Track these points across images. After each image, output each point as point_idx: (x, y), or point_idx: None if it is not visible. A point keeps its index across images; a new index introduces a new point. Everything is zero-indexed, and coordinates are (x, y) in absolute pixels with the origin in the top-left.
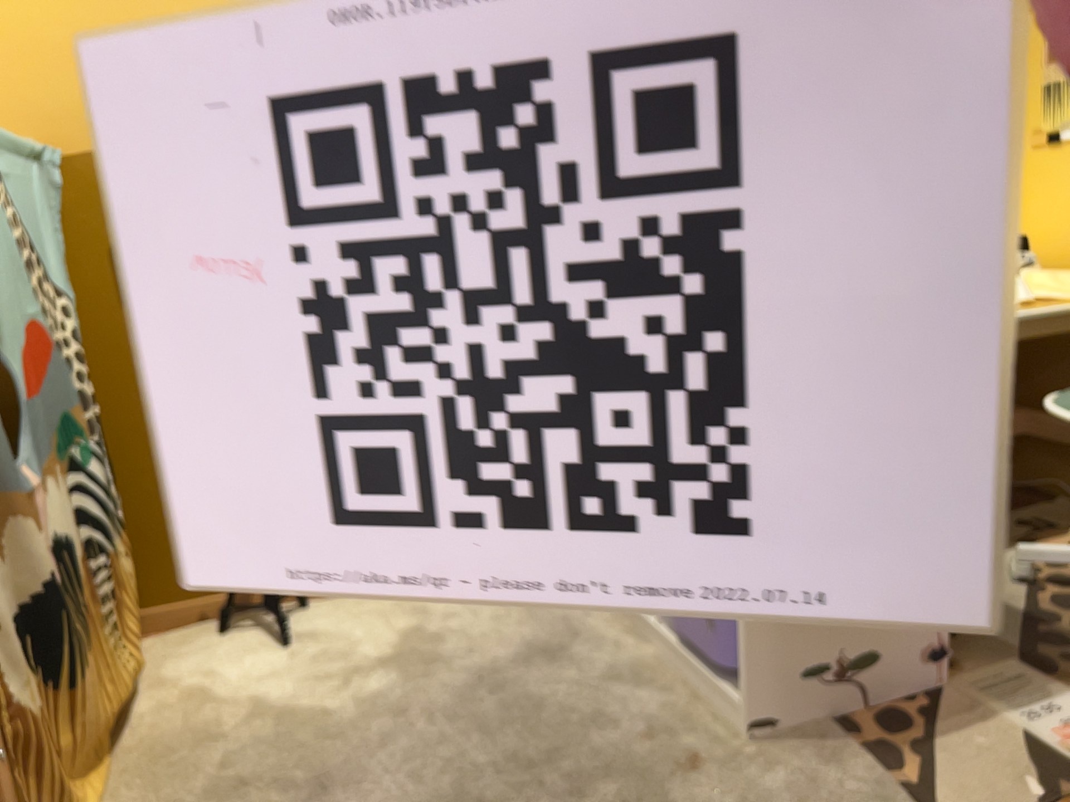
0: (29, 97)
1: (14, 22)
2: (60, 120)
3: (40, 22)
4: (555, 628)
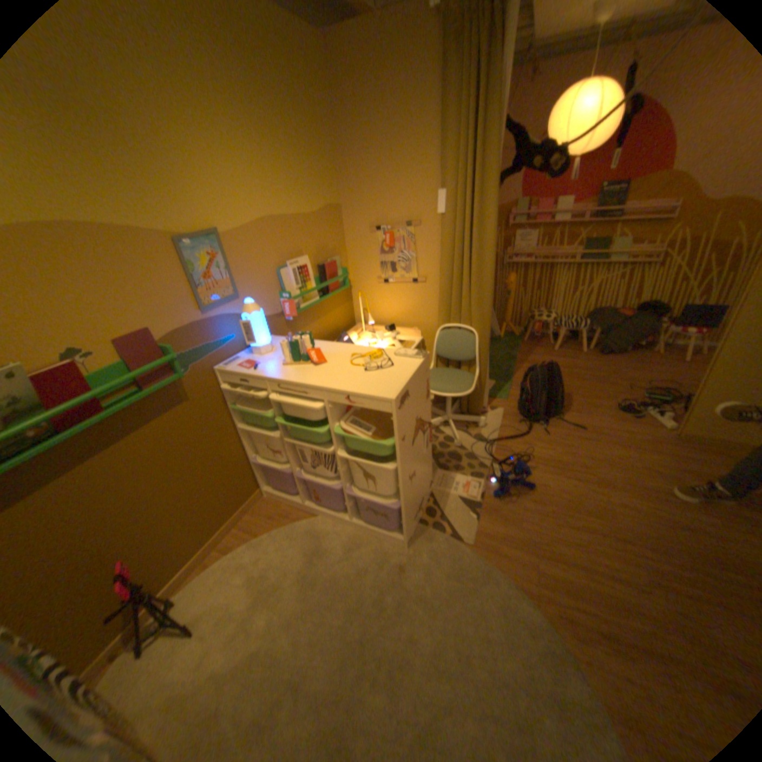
0: None
1: None
2: None
3: None
4: (306, 539)
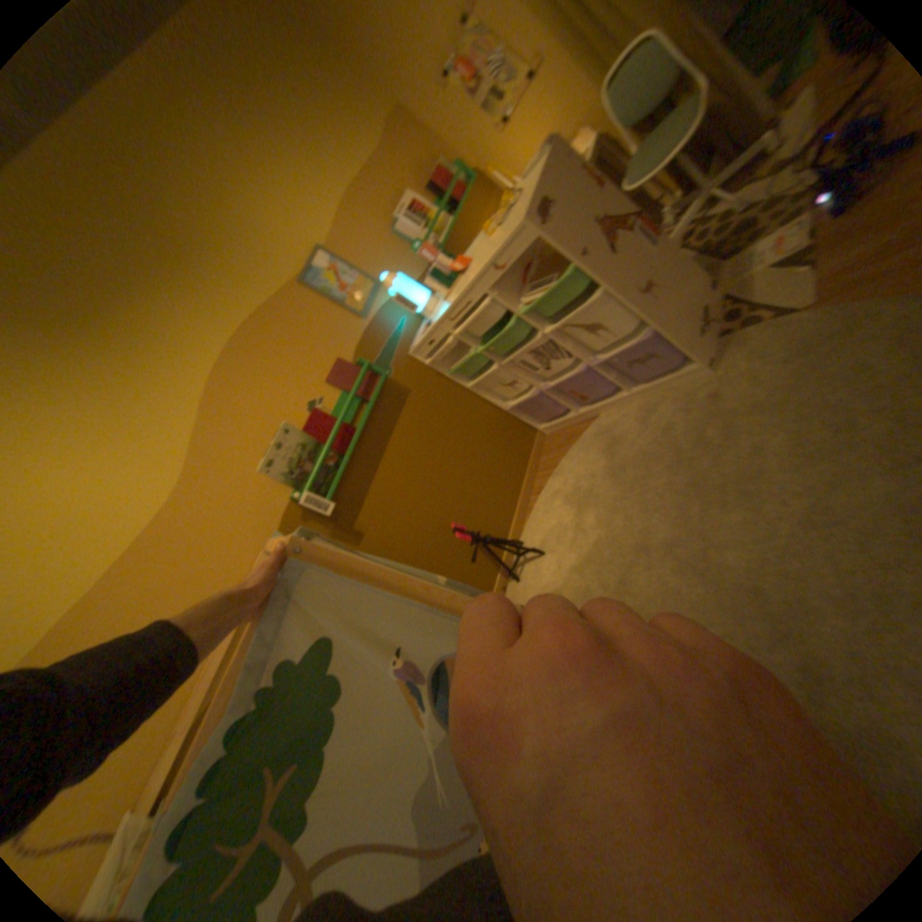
0: (242, 531)
1: (201, 516)
2: (261, 523)
3: (208, 504)
4: (601, 437)
